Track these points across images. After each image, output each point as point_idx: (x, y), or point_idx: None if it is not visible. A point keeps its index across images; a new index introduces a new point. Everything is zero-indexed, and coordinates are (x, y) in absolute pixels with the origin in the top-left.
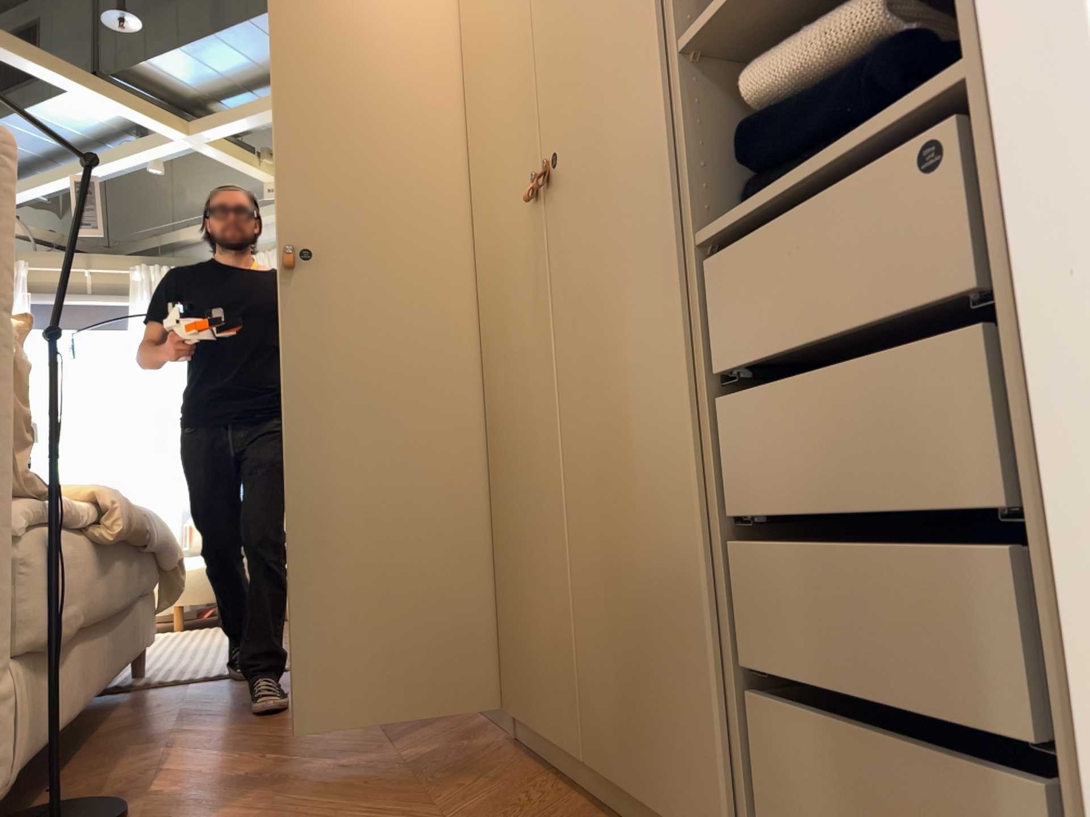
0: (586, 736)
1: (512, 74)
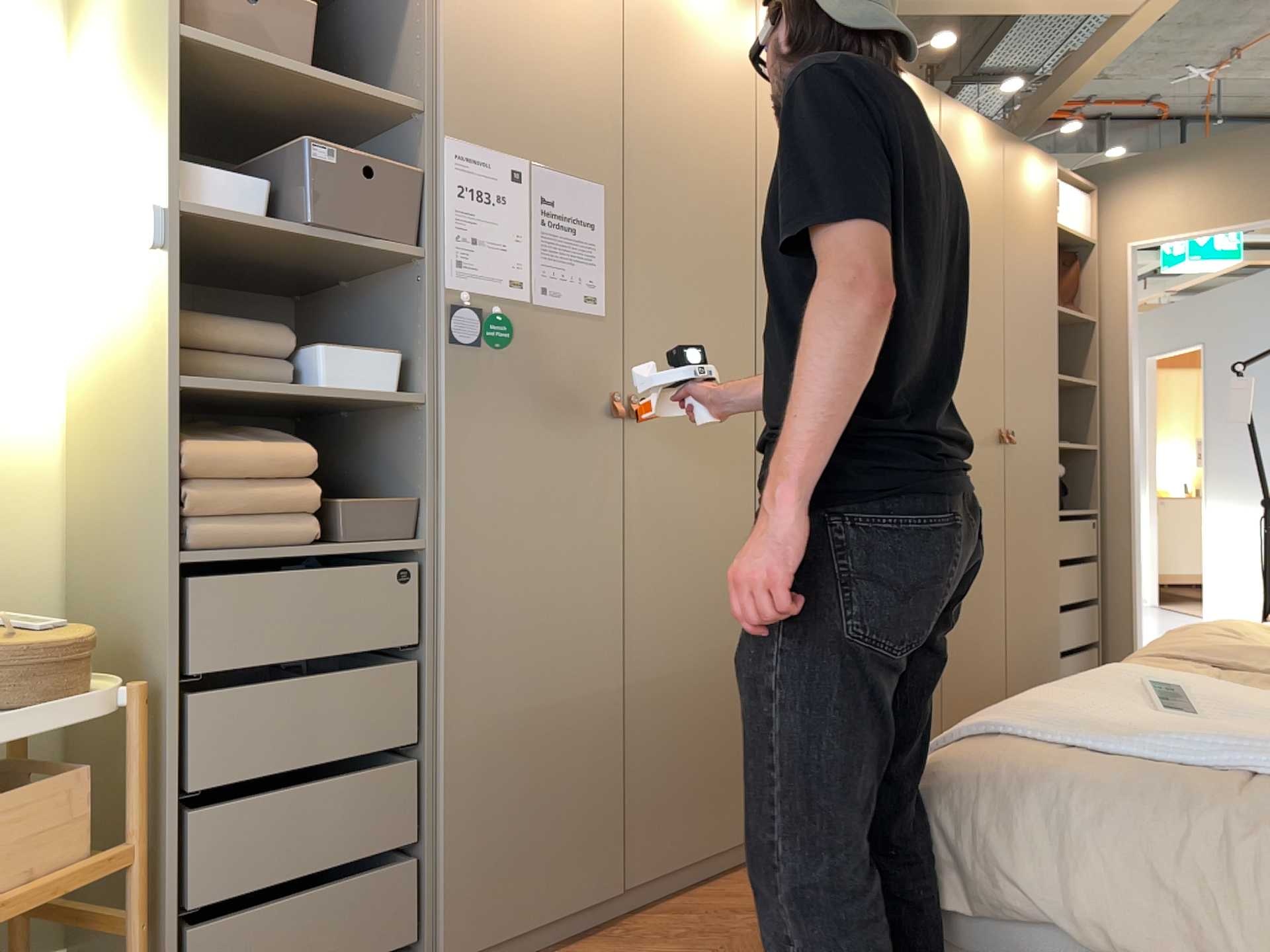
0: None
1: (990, 344)
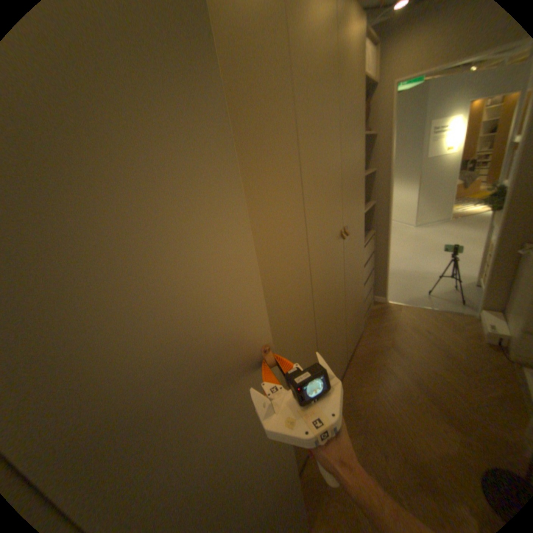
0: (348, 360)
1: (334, 182)
